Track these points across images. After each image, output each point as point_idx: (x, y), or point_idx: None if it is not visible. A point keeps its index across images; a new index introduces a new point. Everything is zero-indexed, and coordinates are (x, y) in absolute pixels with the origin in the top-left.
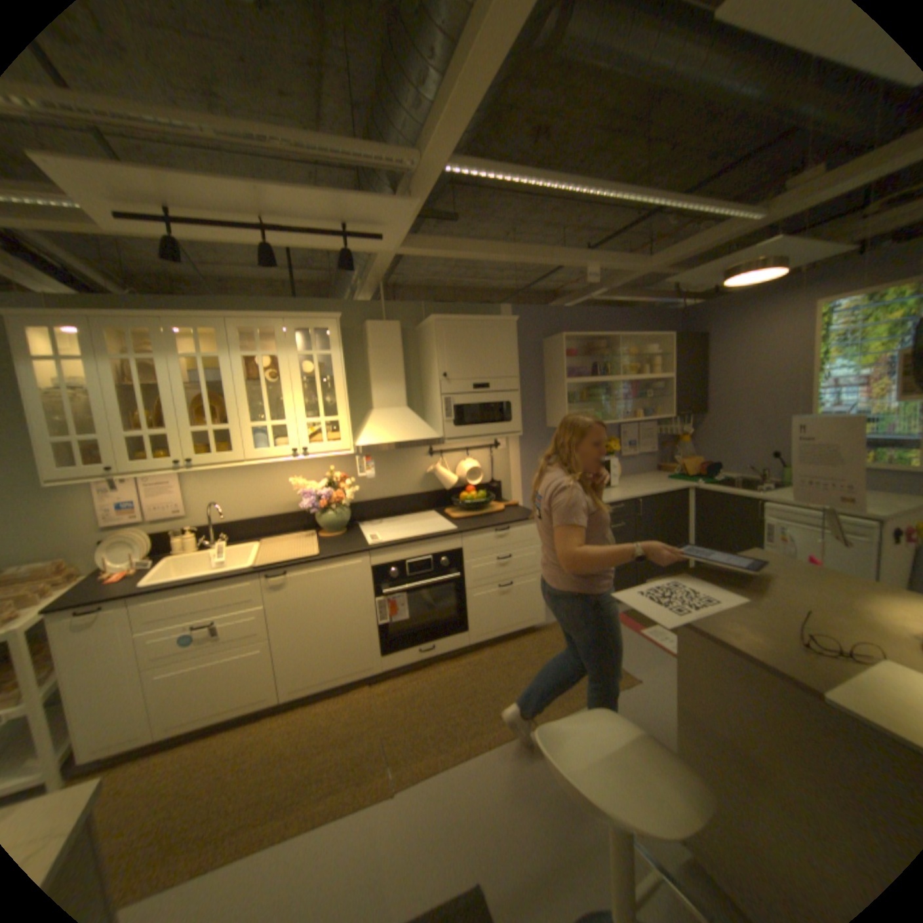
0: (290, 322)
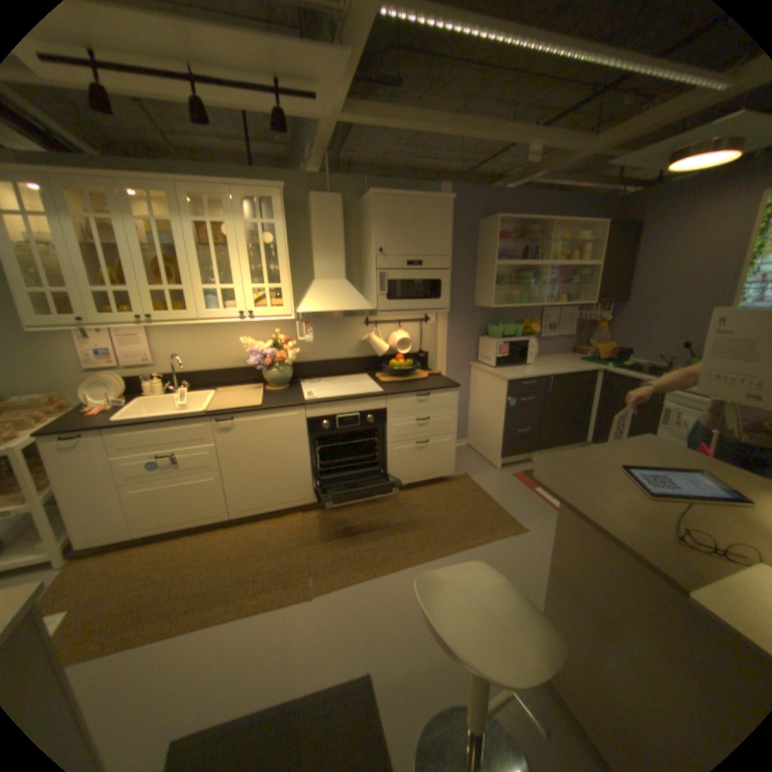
0: (236, 190)
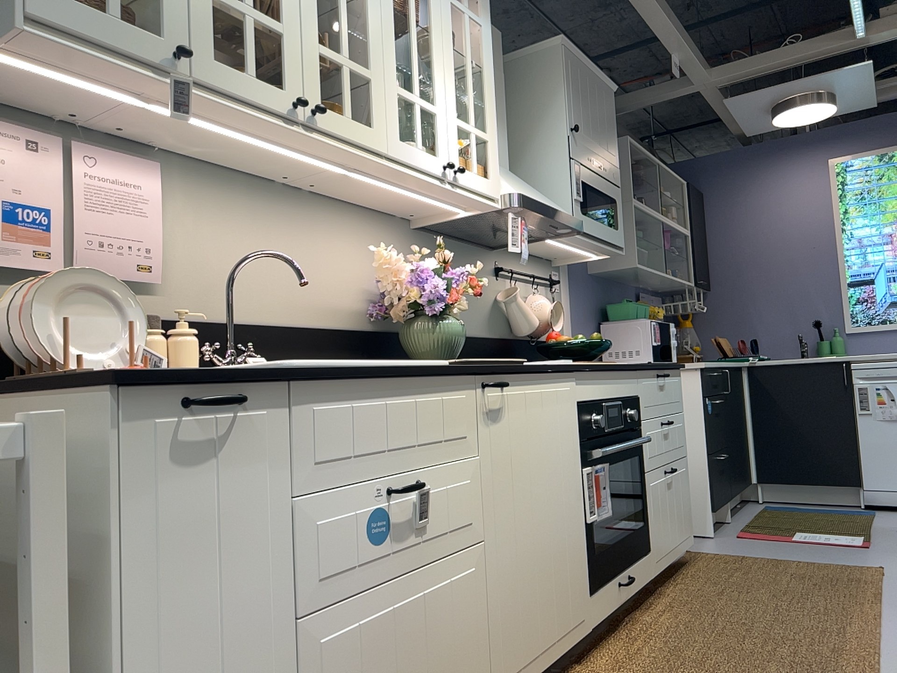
0: None
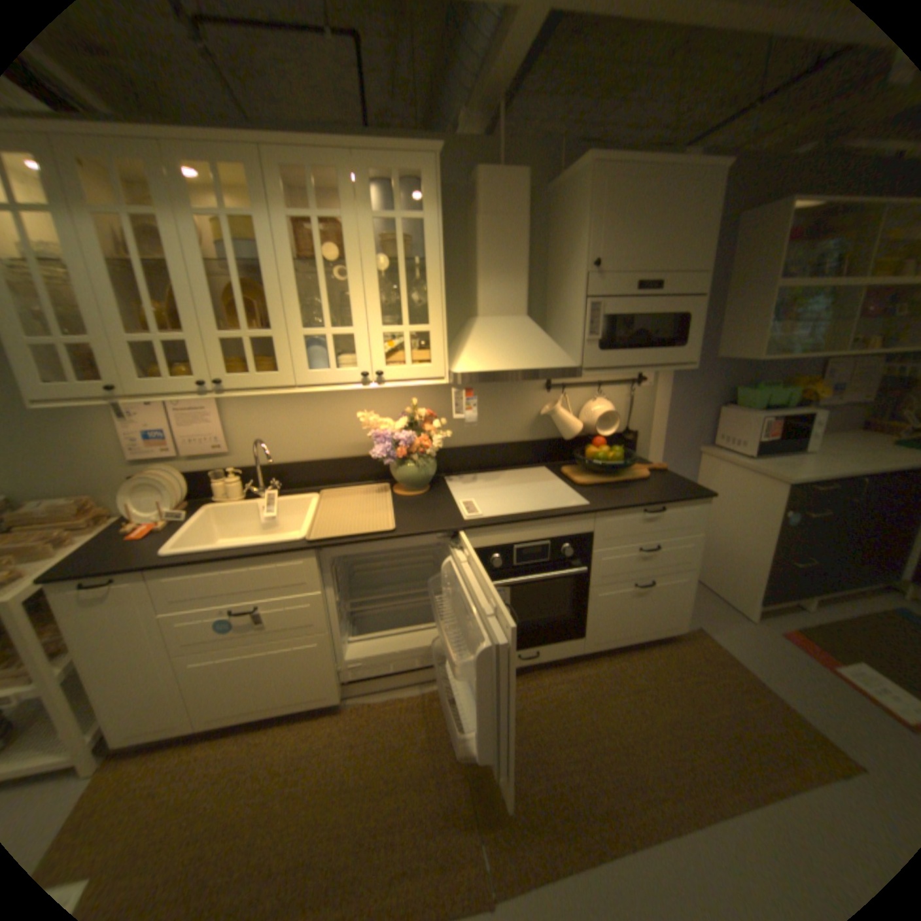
0: (360, 156)
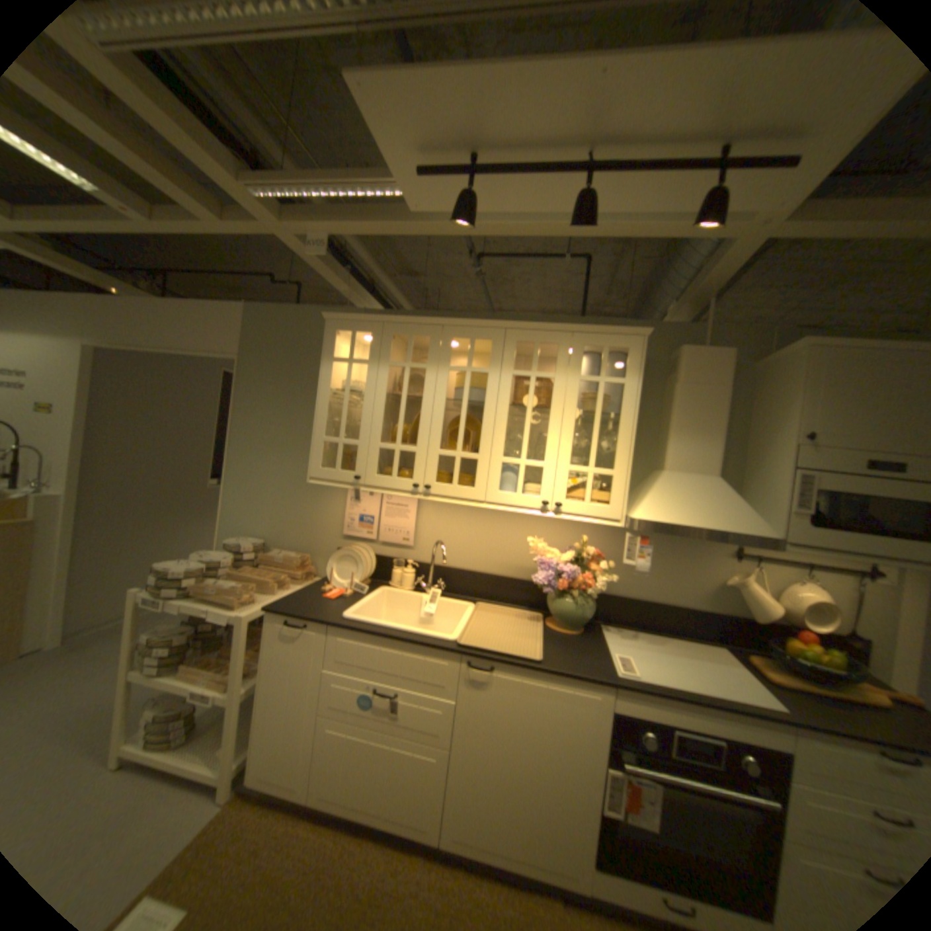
0: (580, 338)
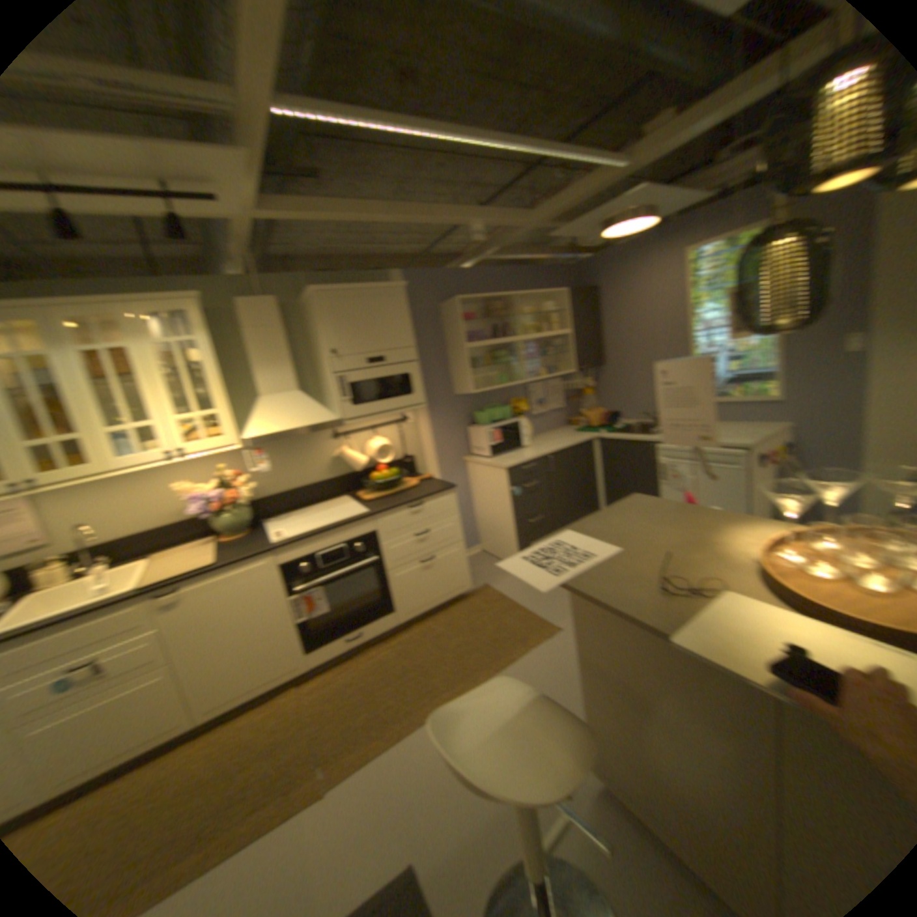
0: (129, 305)
